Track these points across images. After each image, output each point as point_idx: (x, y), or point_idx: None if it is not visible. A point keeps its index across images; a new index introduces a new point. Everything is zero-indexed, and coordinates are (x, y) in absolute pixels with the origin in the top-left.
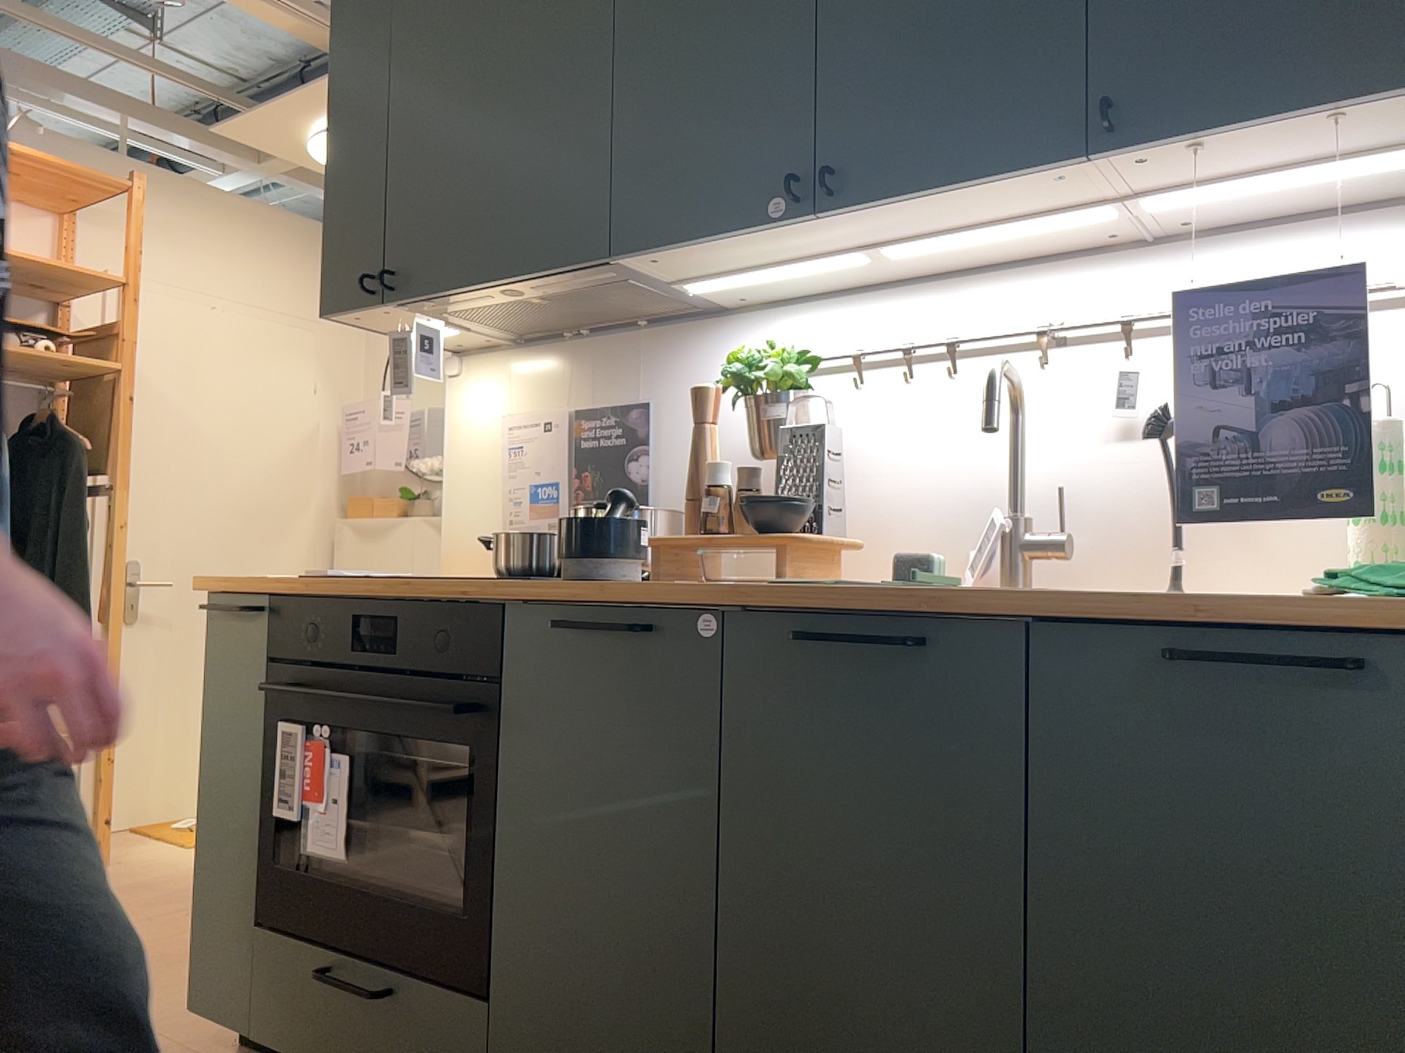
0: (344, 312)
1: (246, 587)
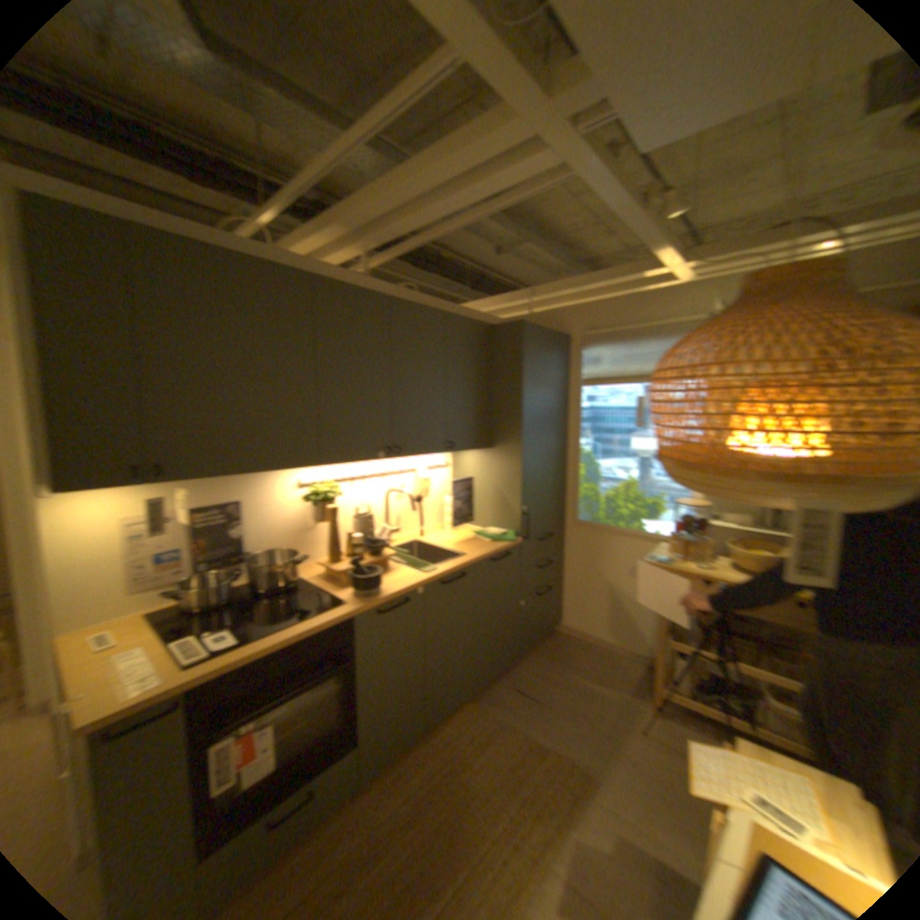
0: (81, 489)
1: (157, 700)
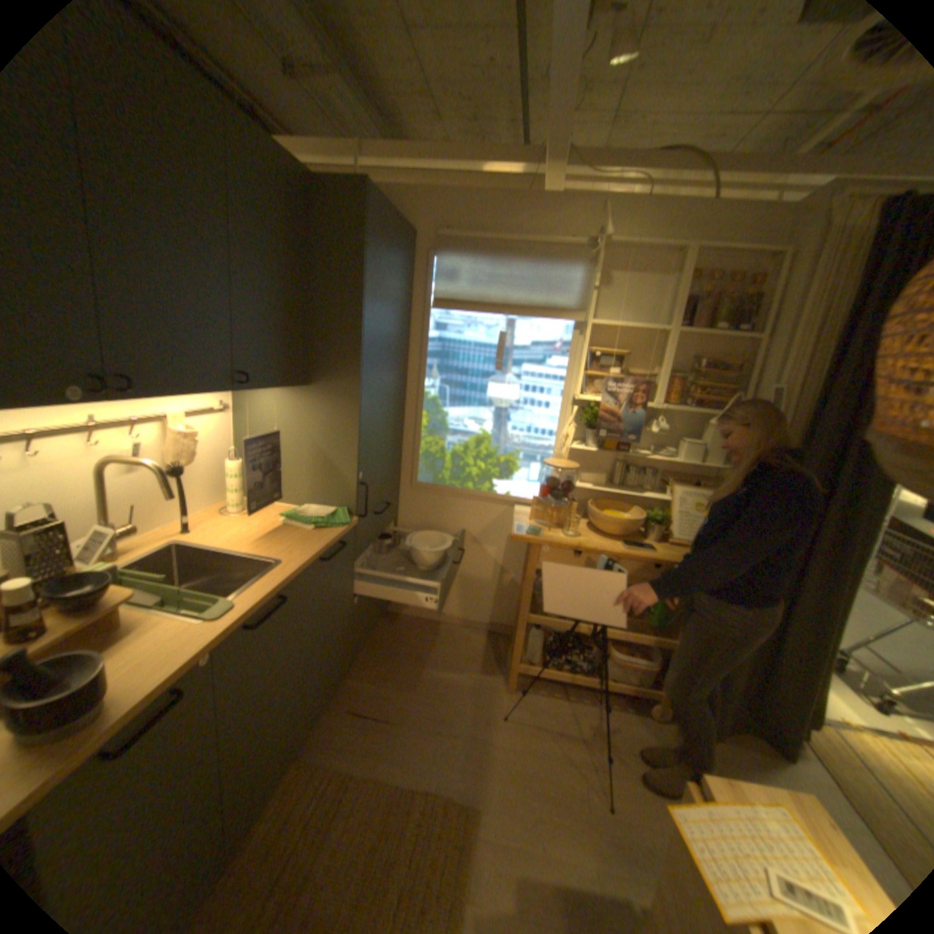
0: None
1: None
